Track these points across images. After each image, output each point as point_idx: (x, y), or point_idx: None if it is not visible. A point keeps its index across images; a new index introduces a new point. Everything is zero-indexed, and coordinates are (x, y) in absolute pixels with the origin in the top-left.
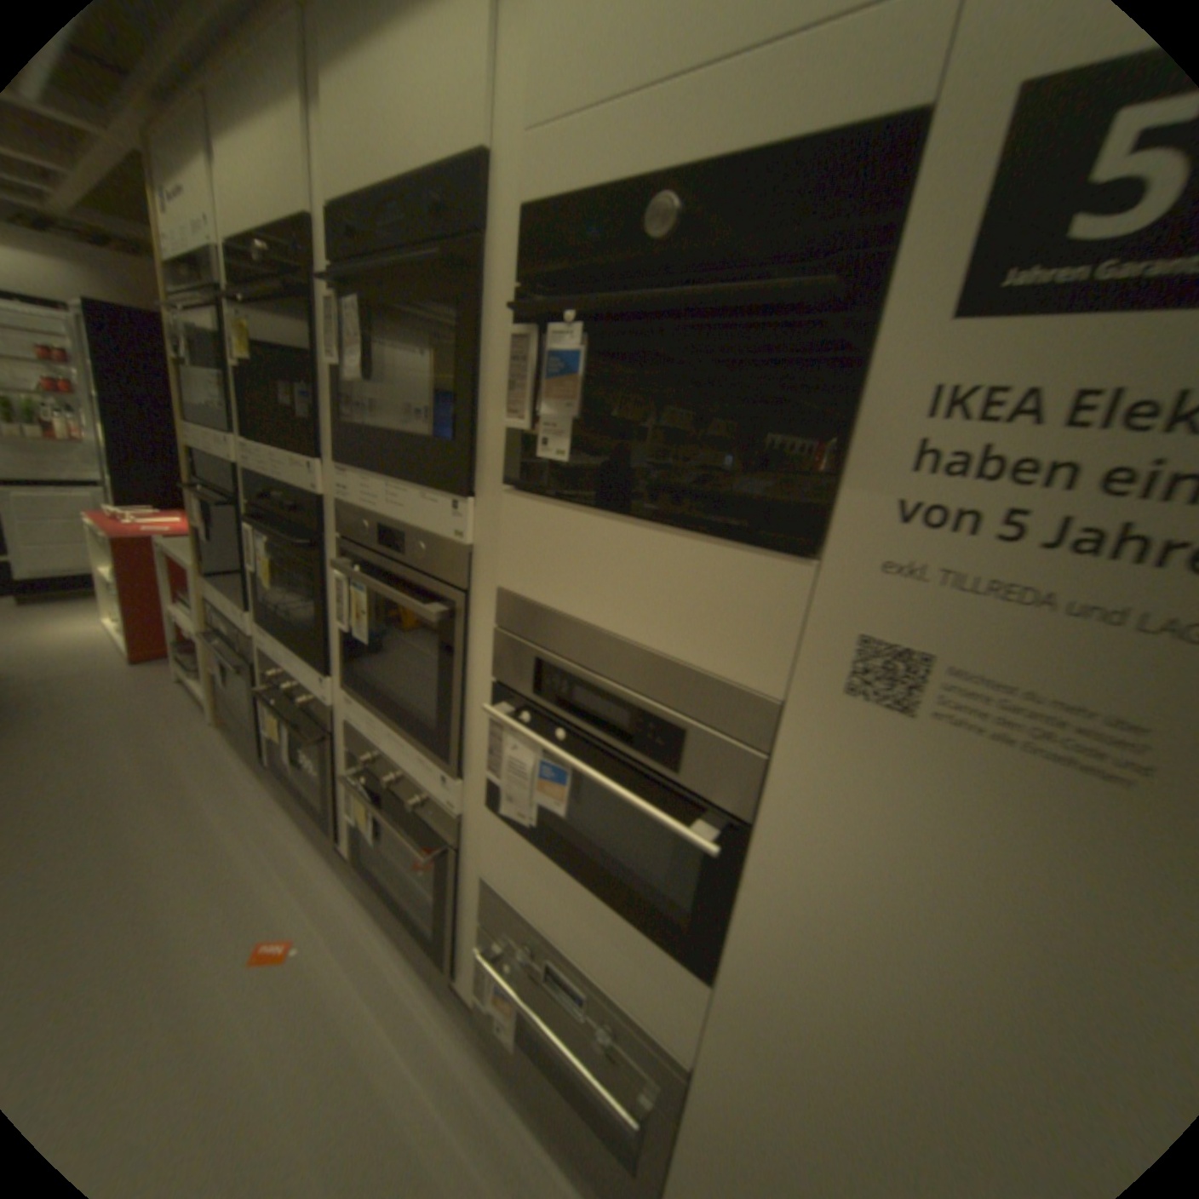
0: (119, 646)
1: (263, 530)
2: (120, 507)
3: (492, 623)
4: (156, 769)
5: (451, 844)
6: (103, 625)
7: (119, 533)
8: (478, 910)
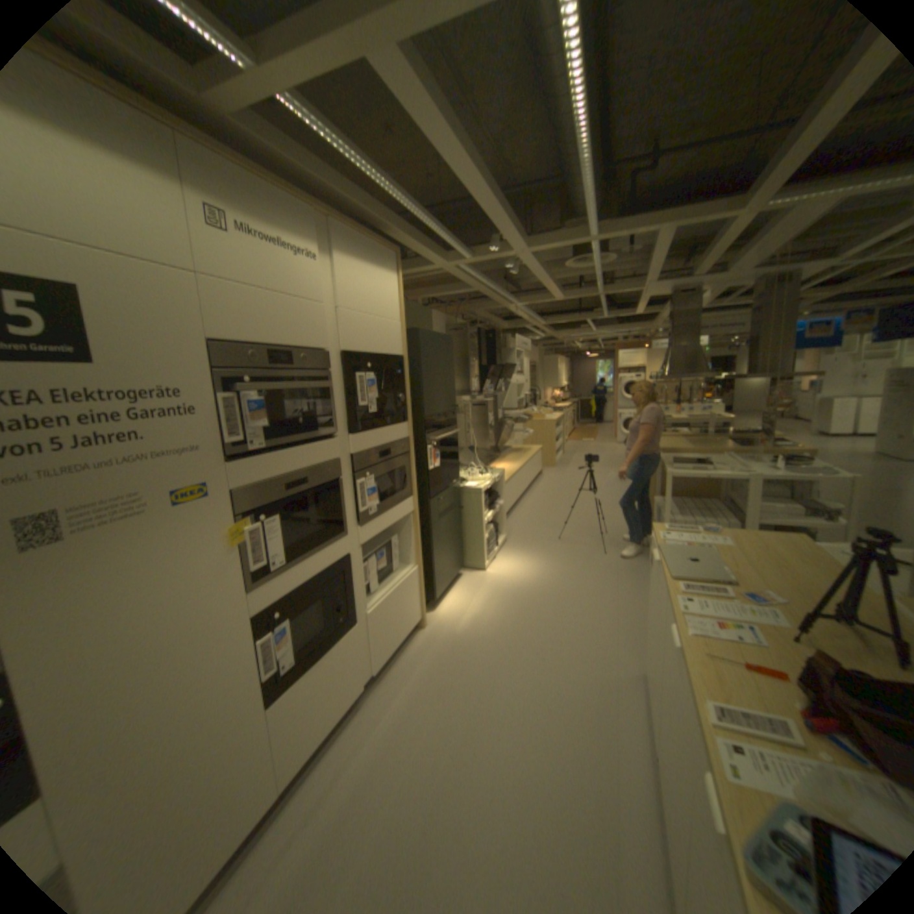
0: None
1: None
2: None
3: None
4: None
5: None
6: None
7: None
8: None
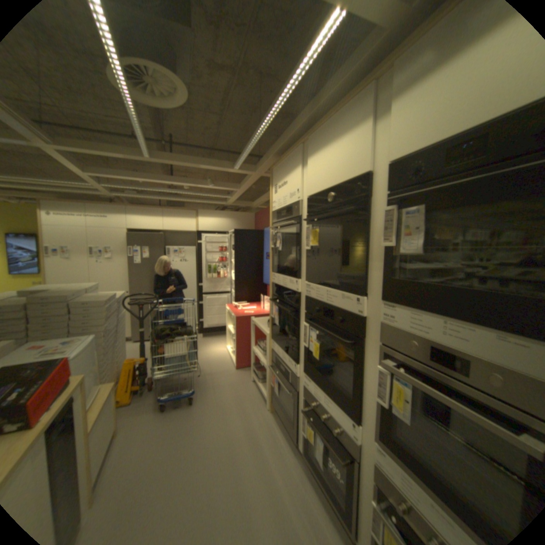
0: (232, 360)
1: (321, 329)
2: (236, 301)
3: None
4: (250, 434)
5: None
6: (227, 349)
7: (238, 314)
8: None
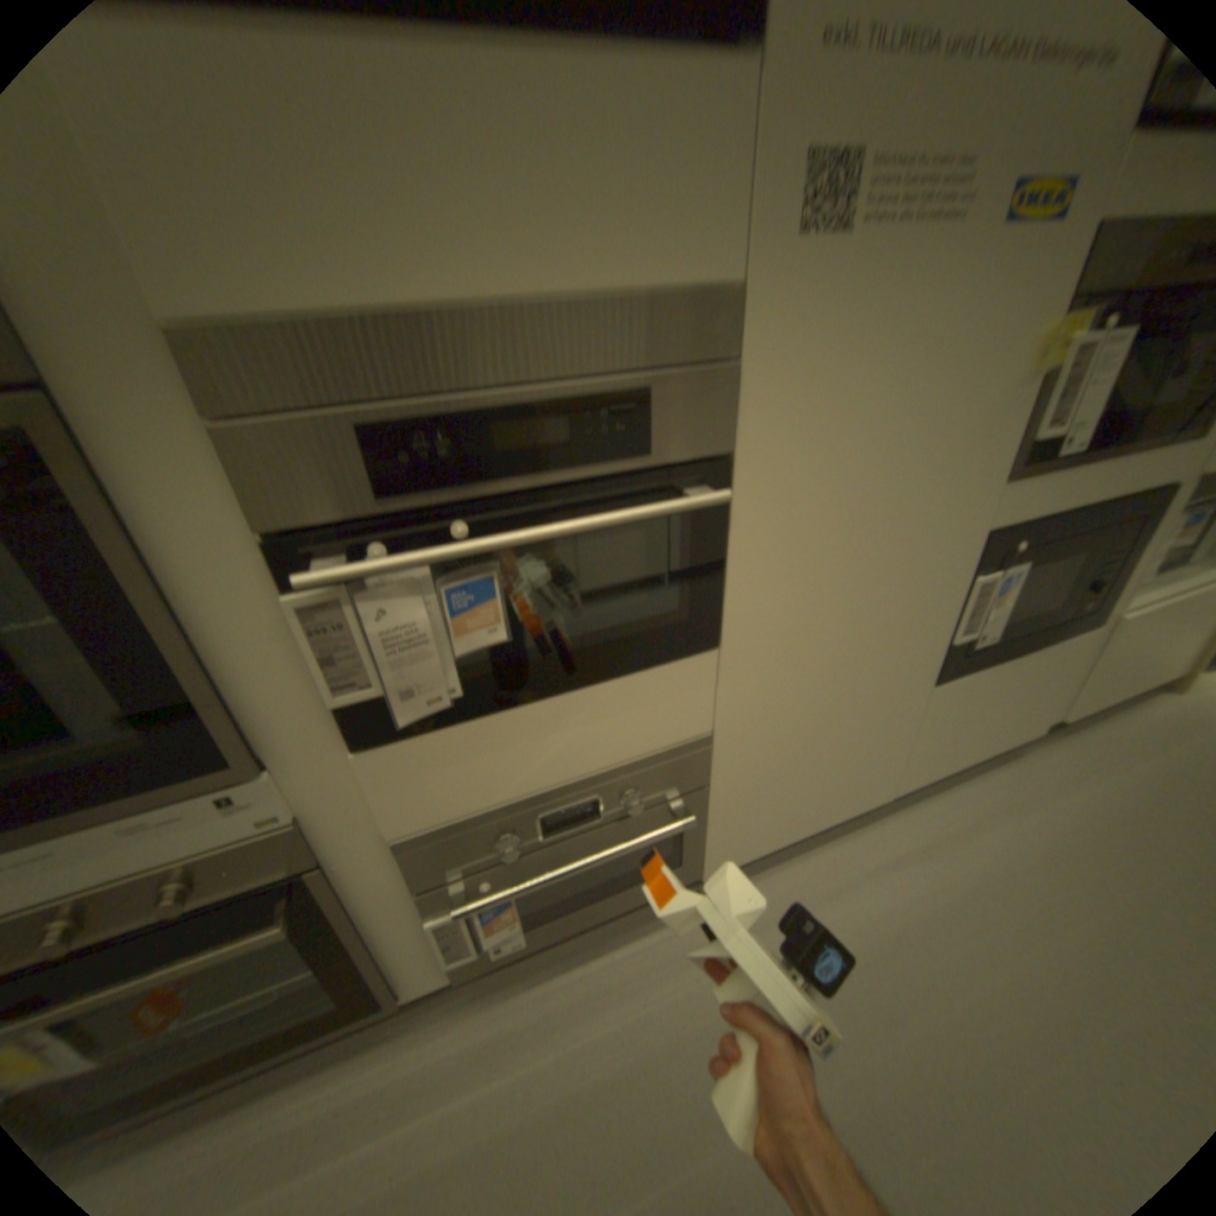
0: None
1: None
2: None
3: (193, 412)
4: None
5: (301, 866)
6: None
7: None
8: (408, 880)
